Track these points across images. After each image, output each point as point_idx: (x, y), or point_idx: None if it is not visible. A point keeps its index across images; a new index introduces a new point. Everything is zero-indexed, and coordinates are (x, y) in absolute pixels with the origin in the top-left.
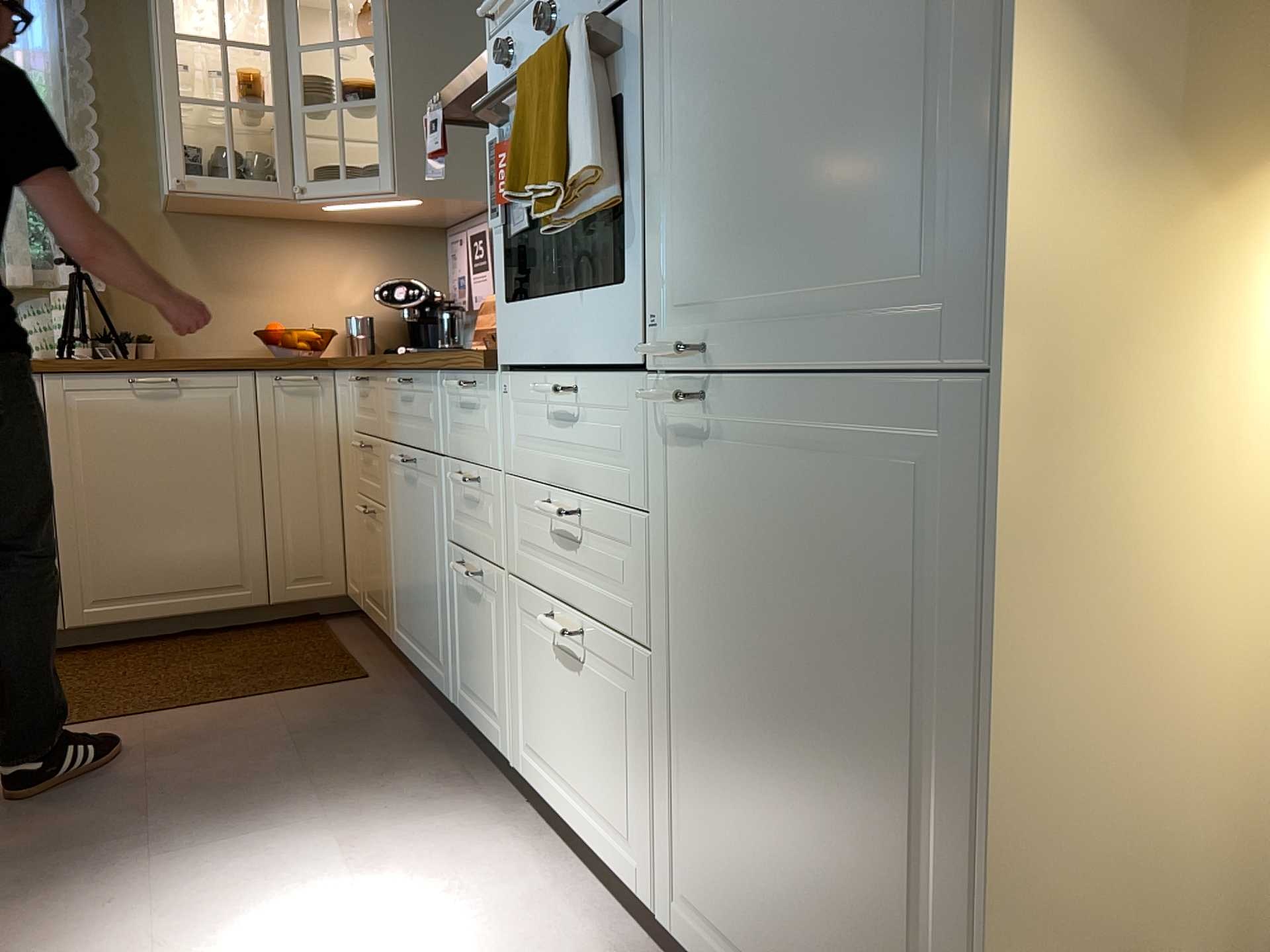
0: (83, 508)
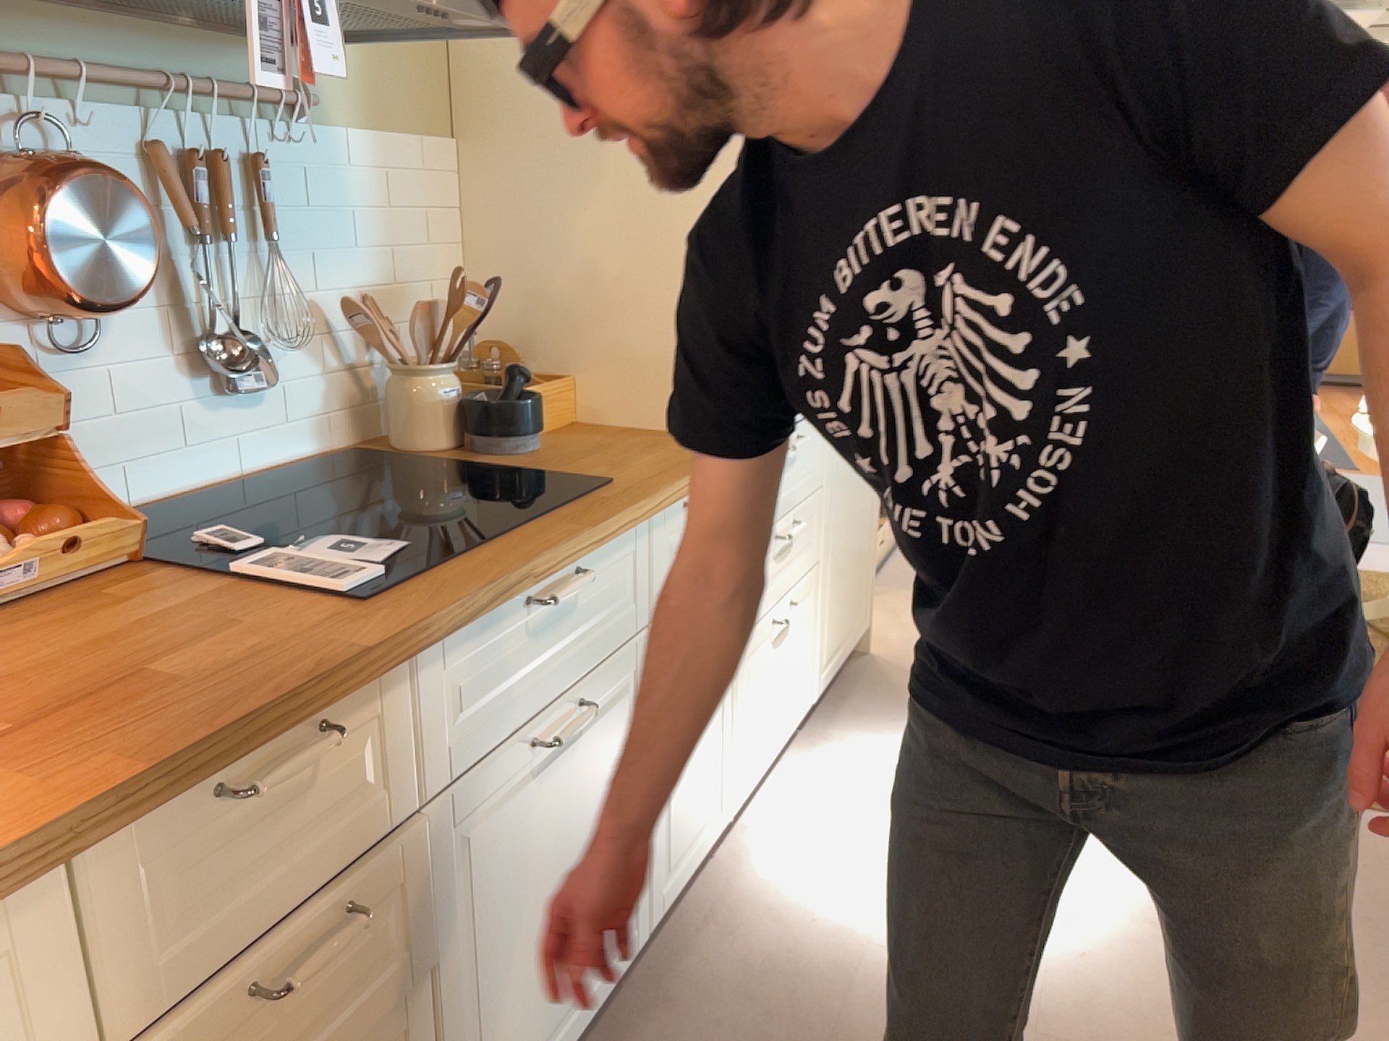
0: None
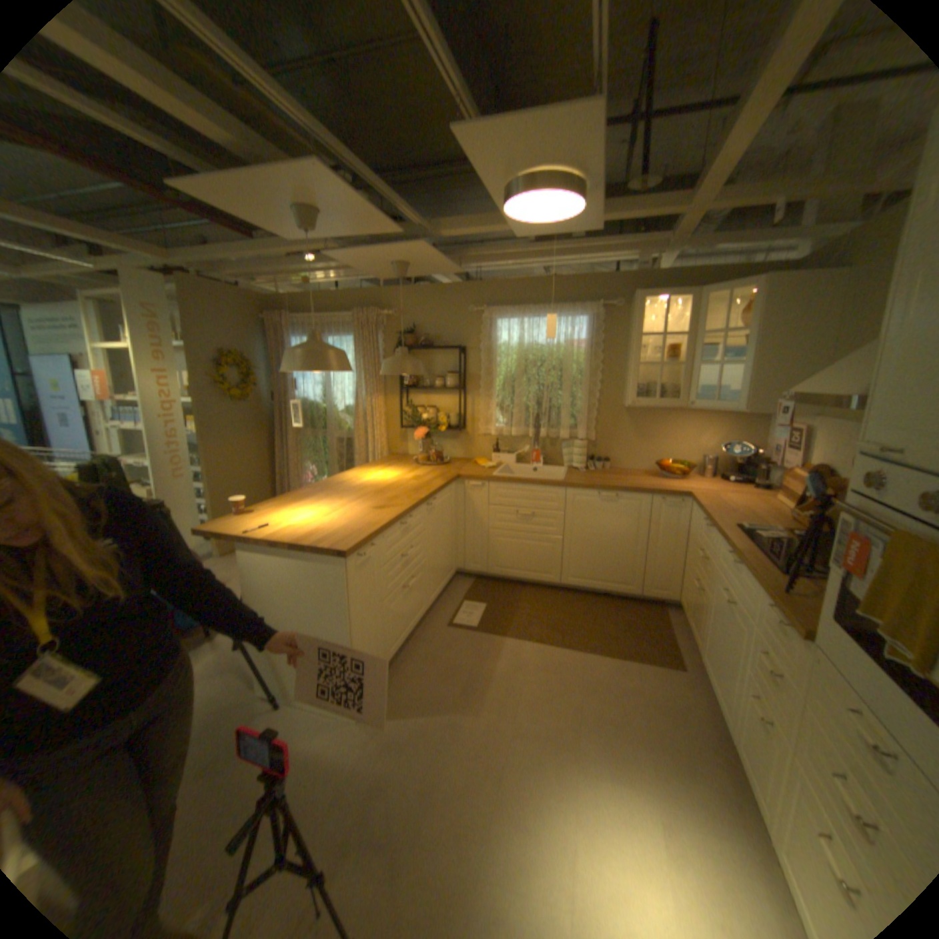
0: (573, 541)
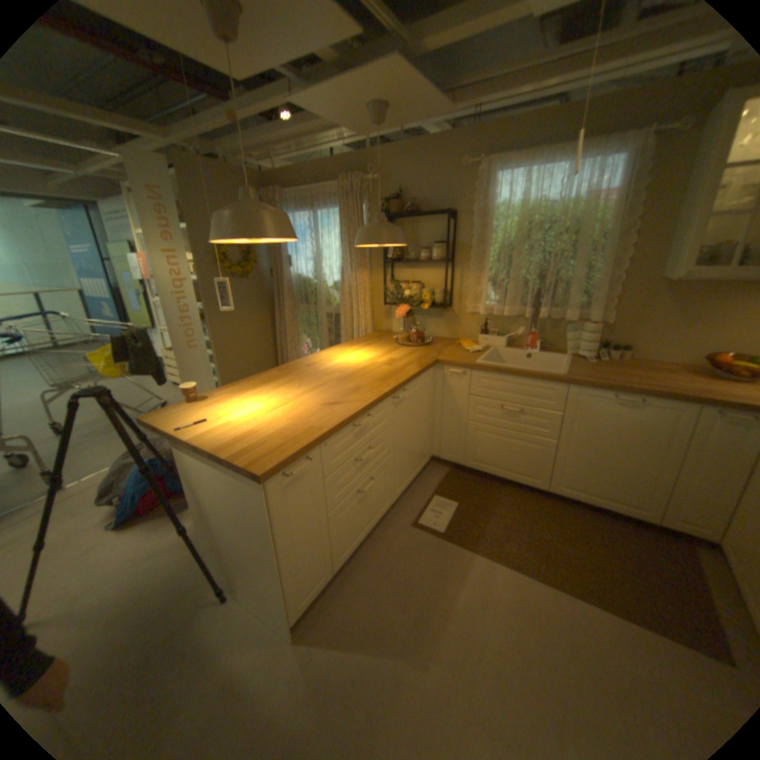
0: (572, 447)
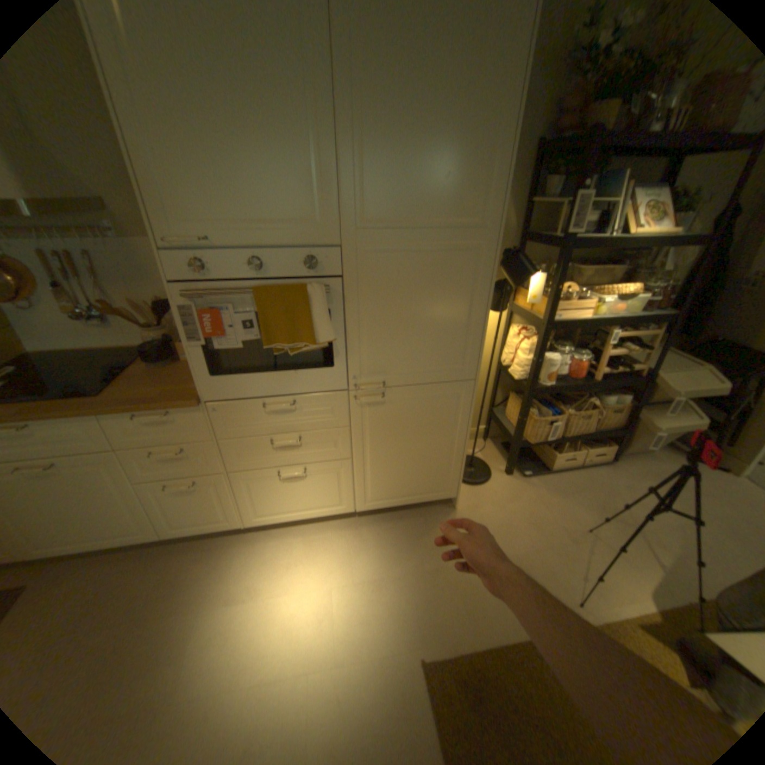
0: None
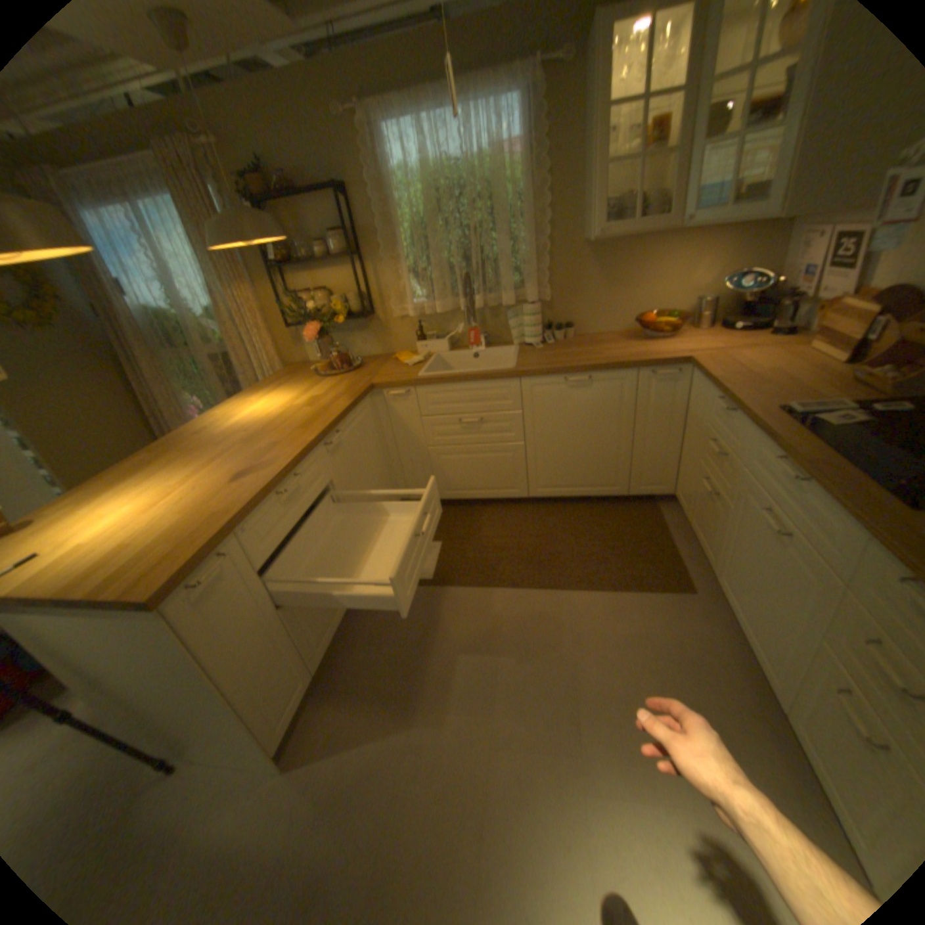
0: (538, 445)
